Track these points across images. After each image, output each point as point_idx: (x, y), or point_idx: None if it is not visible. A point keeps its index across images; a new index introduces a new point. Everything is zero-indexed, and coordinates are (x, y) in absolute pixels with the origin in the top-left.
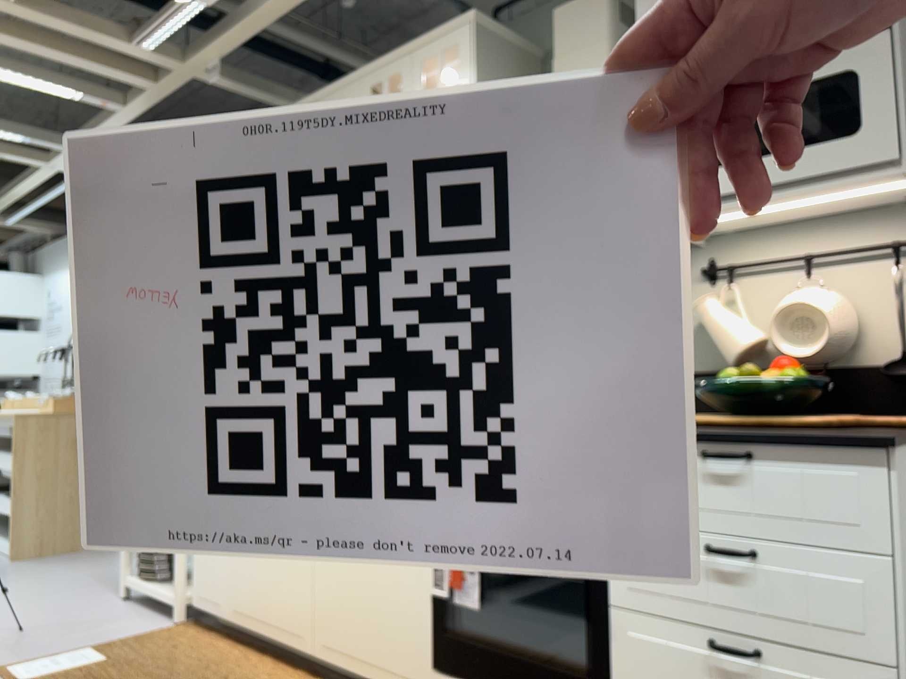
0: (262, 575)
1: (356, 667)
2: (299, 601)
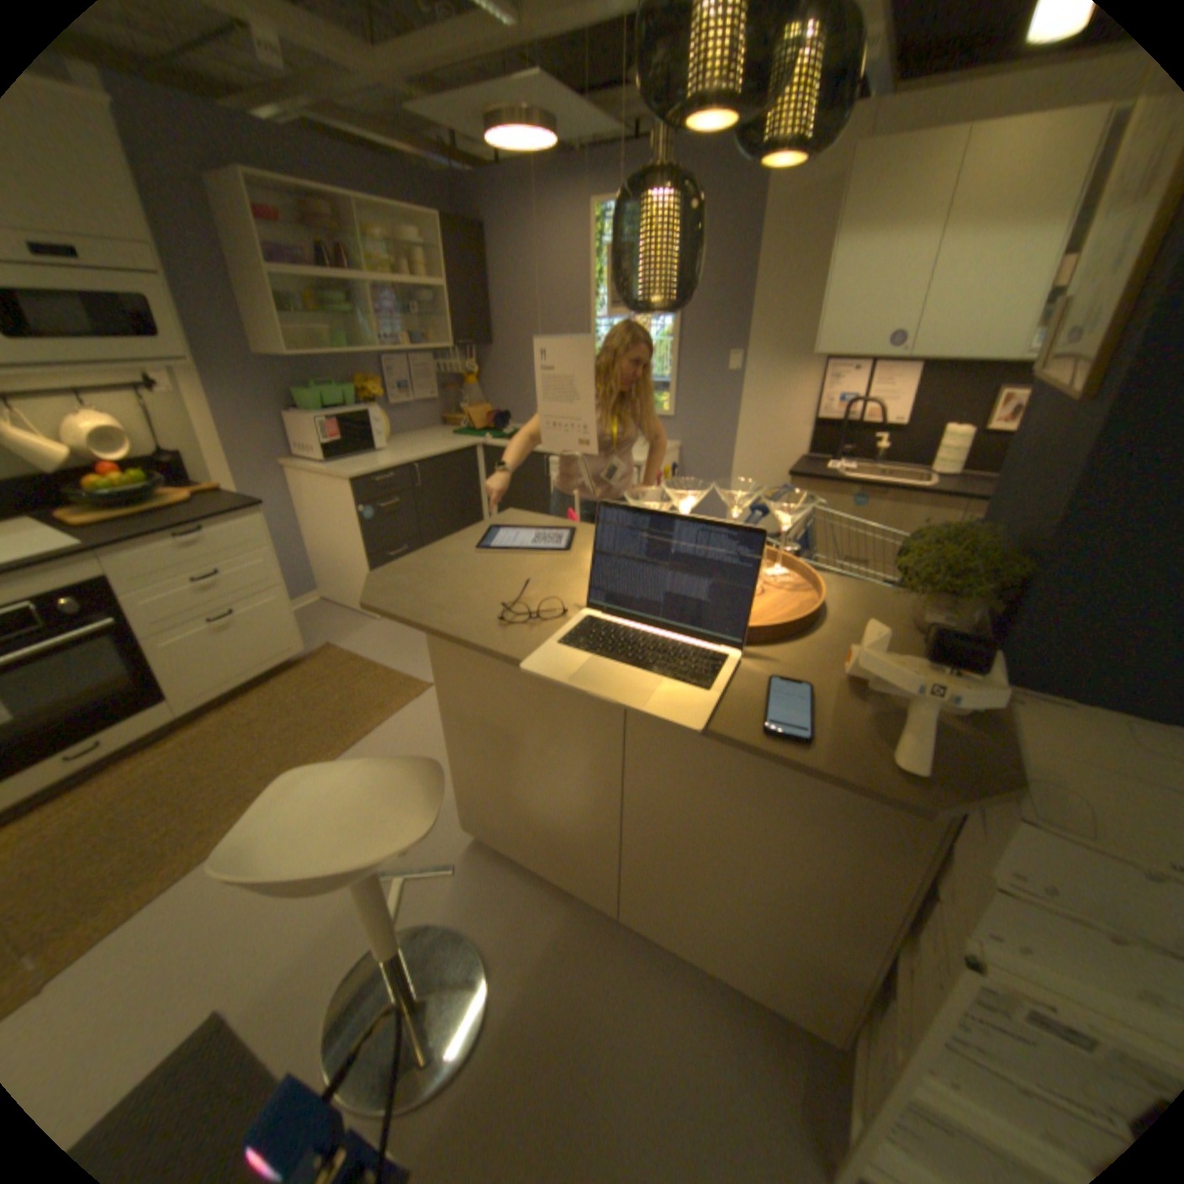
0: None
1: None
2: None
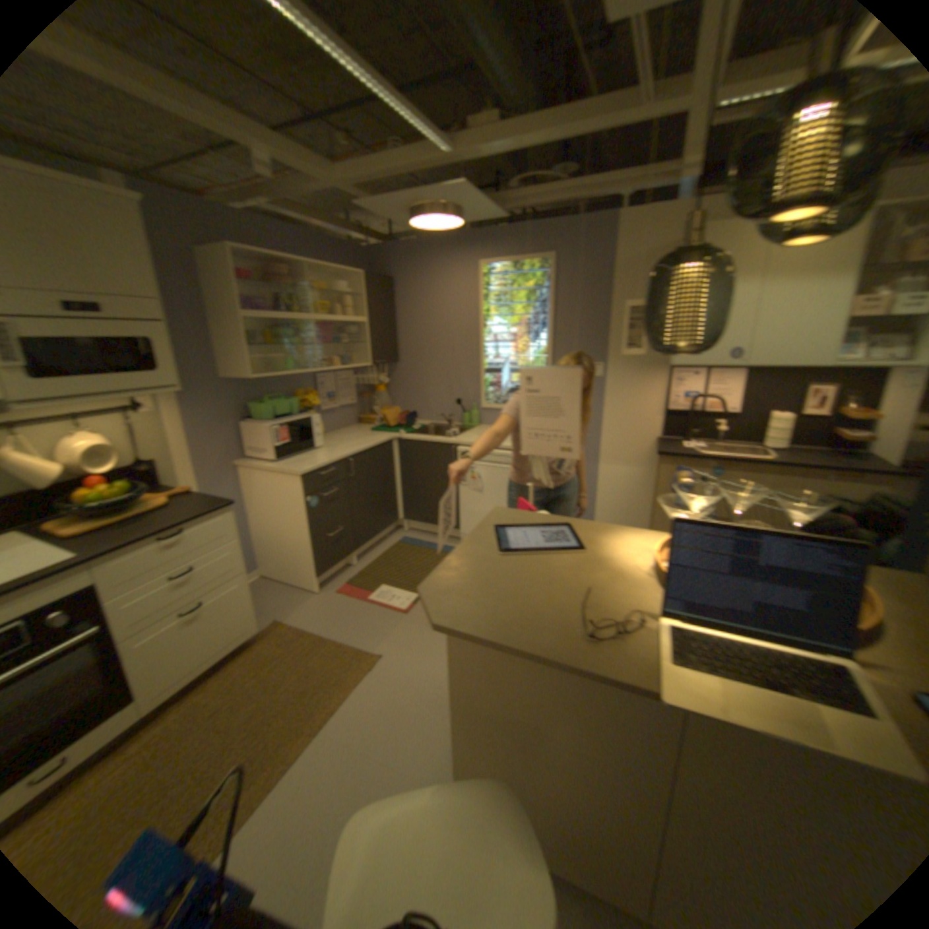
0: None
1: None
2: None
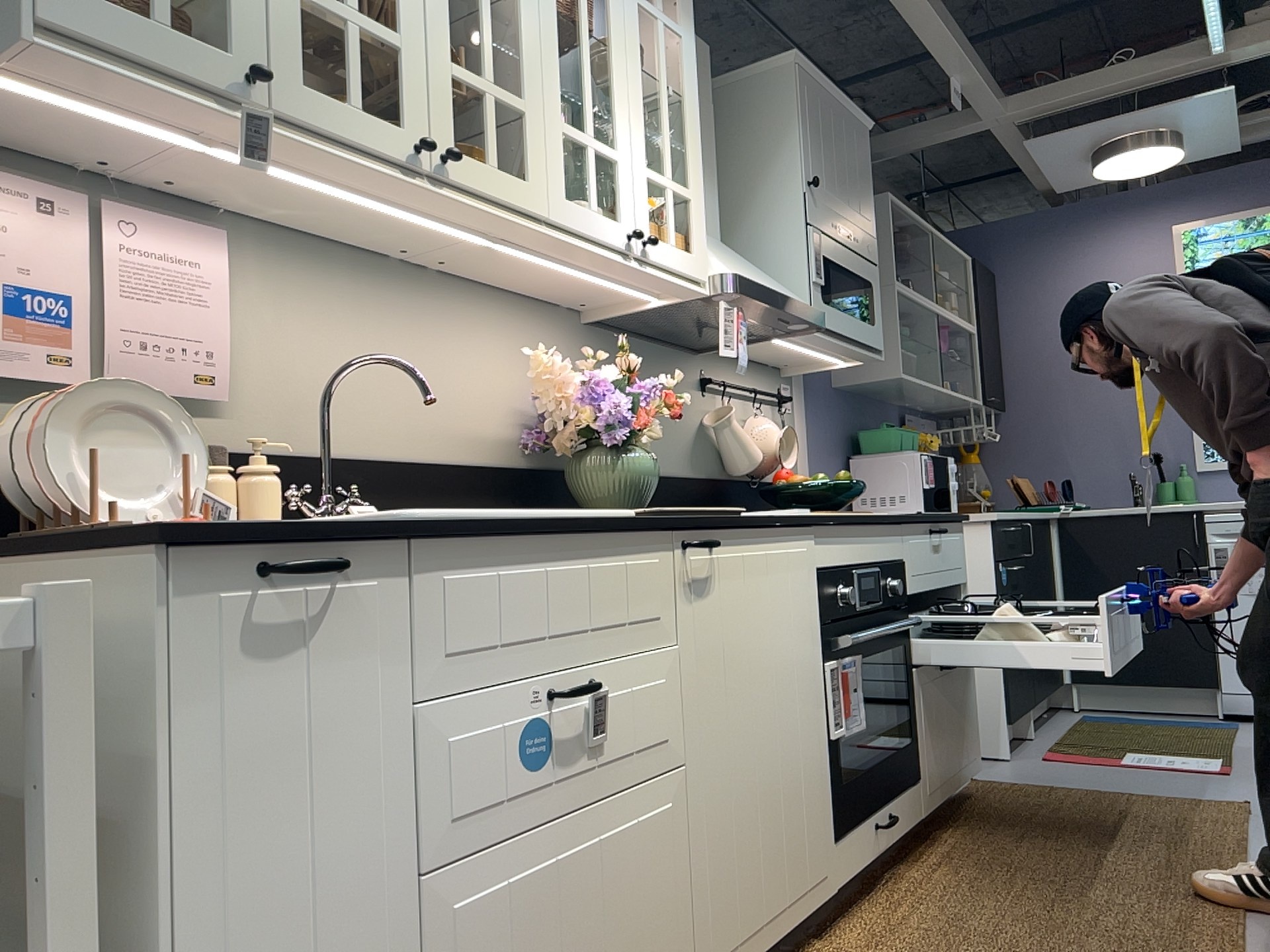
0: (572, 942)
1: (764, 939)
2: (669, 916)
